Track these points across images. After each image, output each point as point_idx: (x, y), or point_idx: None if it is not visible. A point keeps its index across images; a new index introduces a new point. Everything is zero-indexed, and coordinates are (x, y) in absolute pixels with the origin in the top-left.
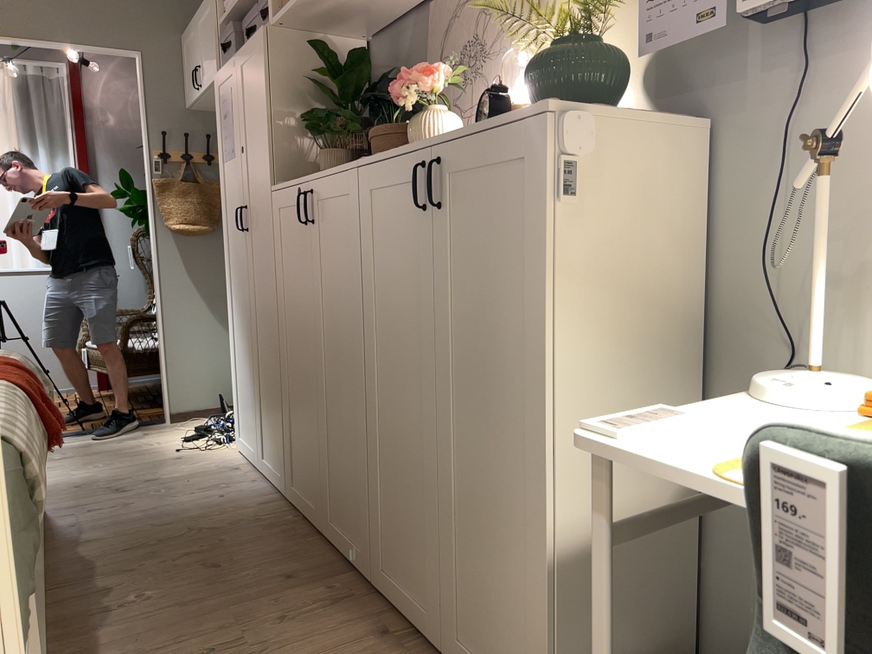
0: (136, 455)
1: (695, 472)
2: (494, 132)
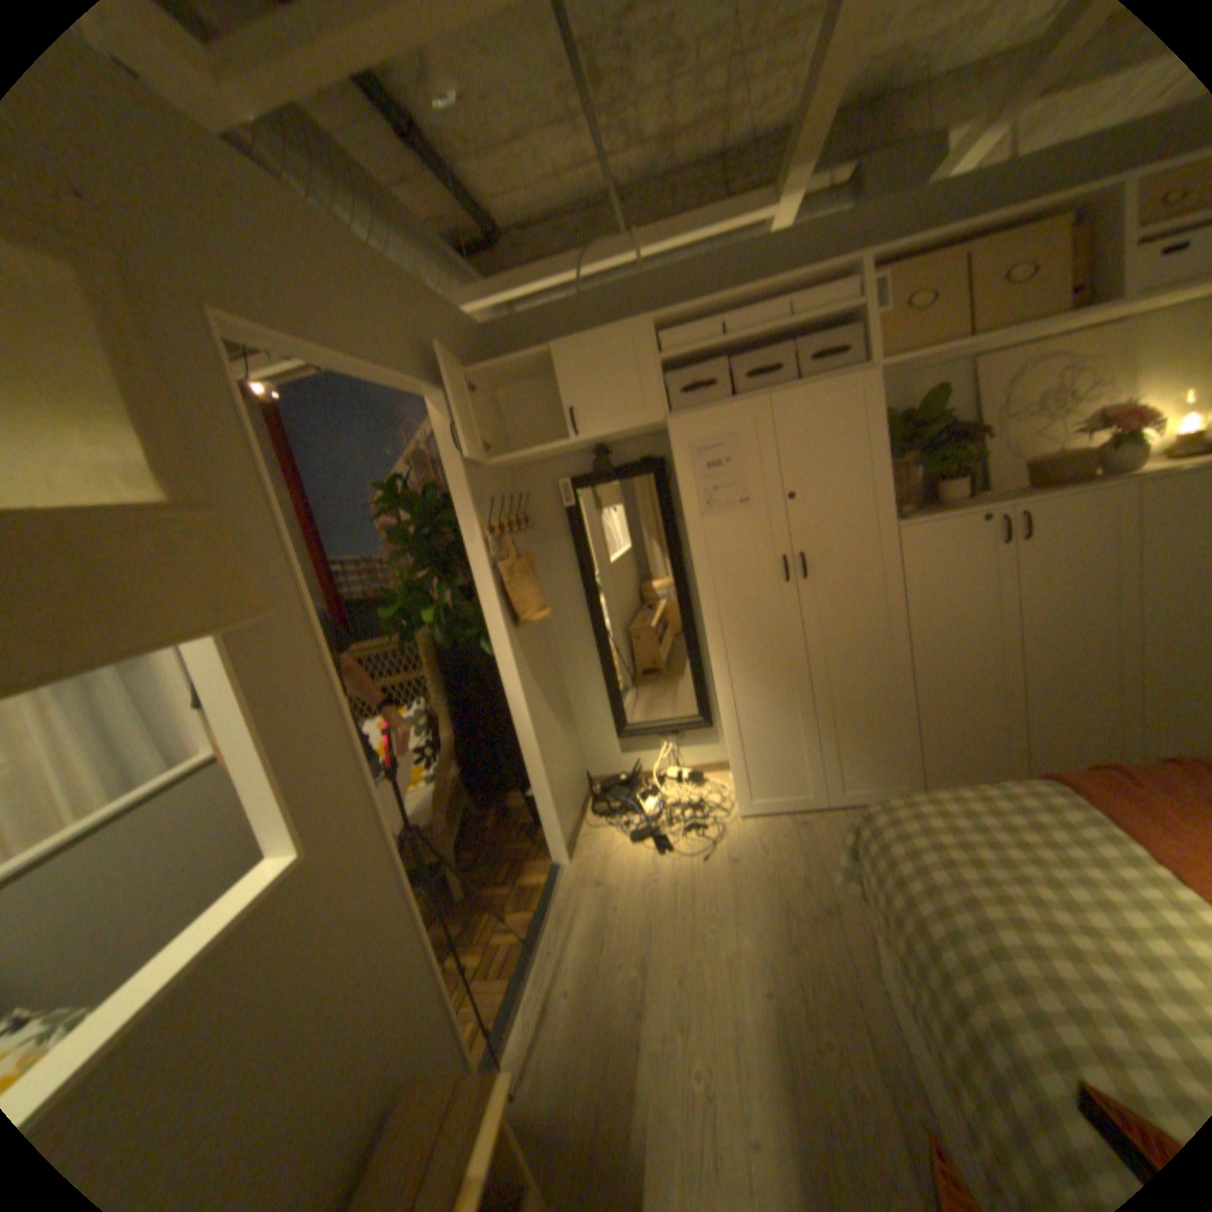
0: (693, 895)
1: None
2: None
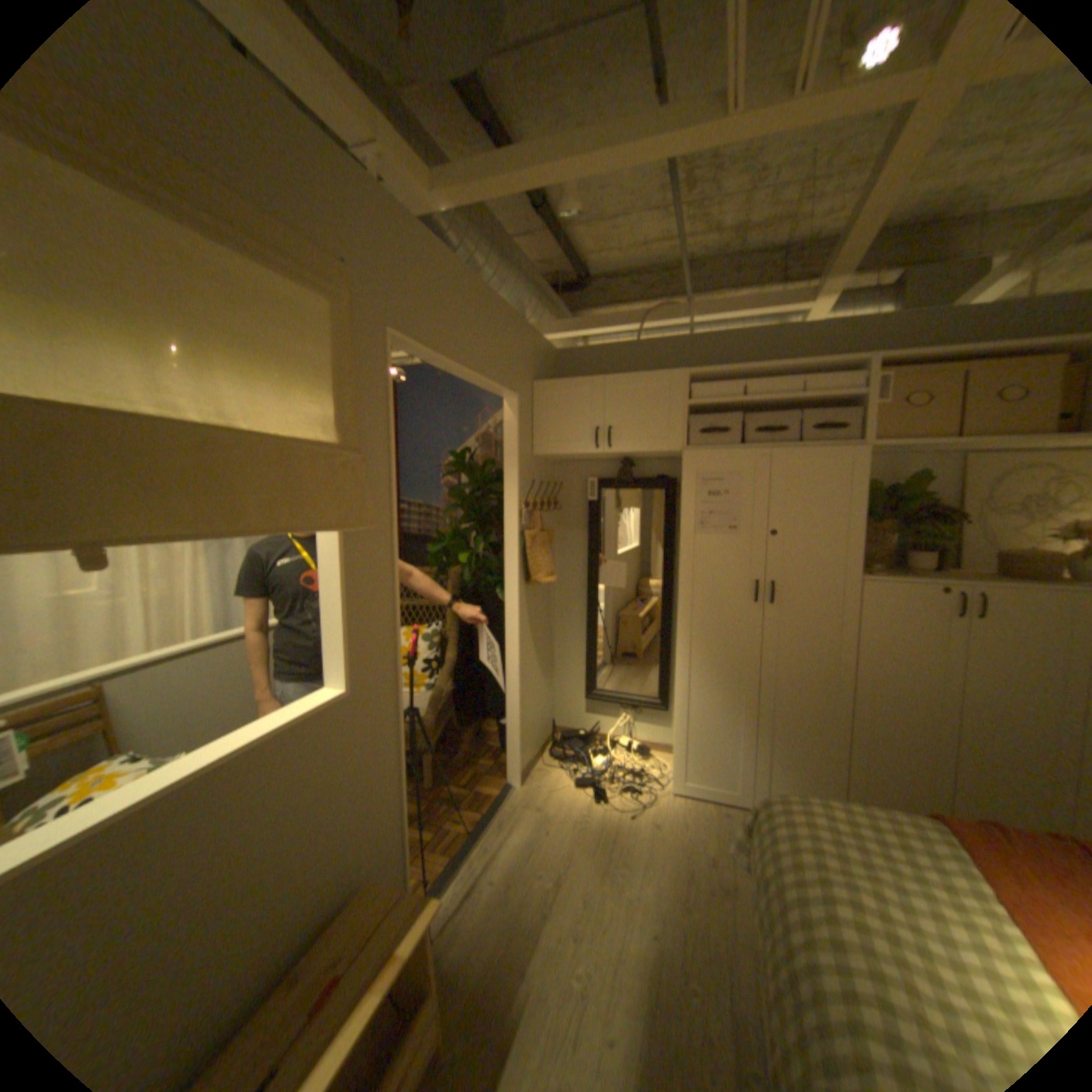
0: (615, 844)
1: None
2: None
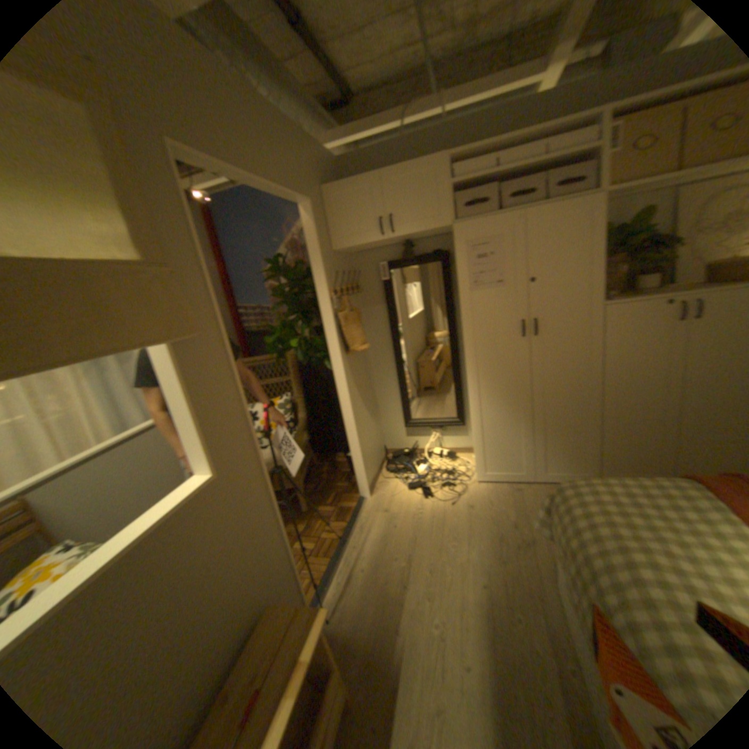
0: (444, 525)
1: None
2: None
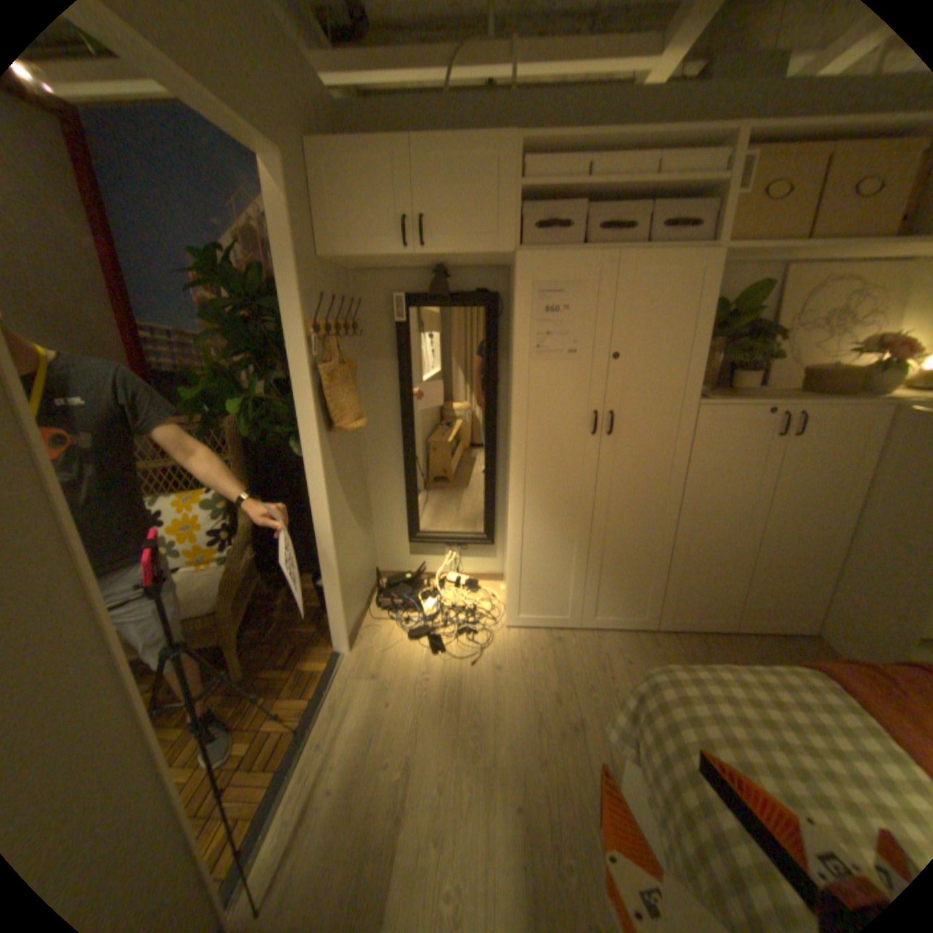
0: (460, 698)
1: None
2: None
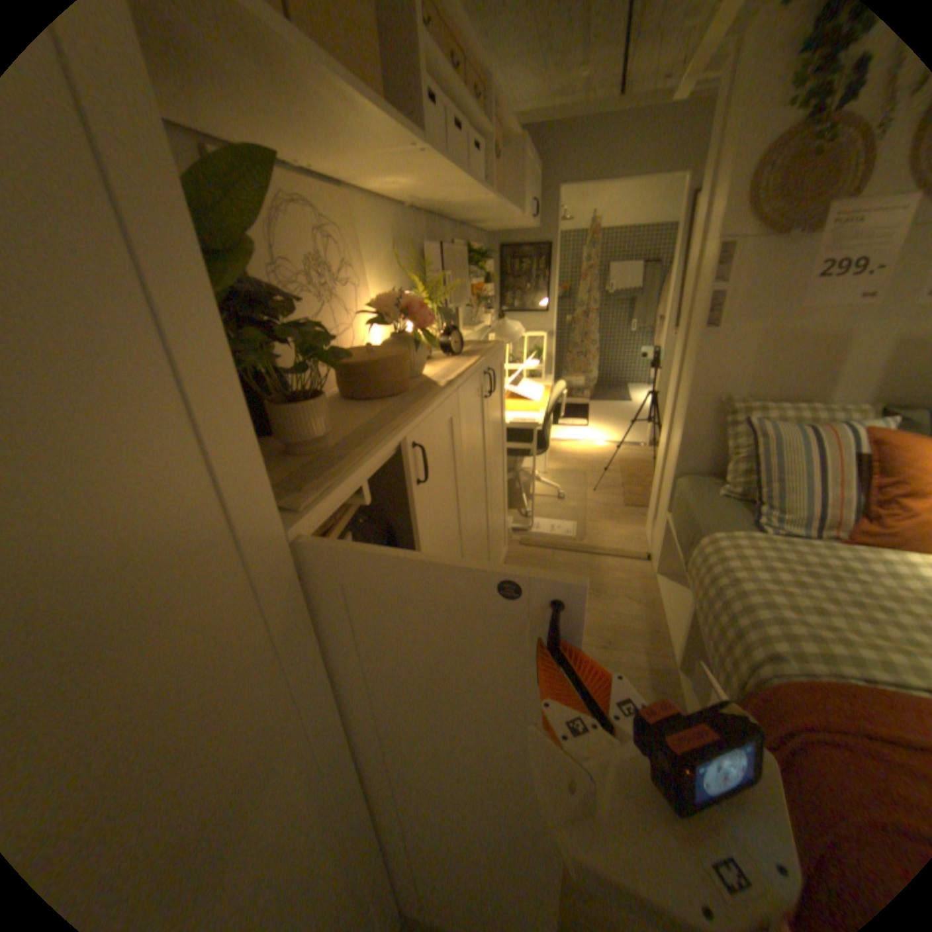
0: None
1: (537, 415)
2: (497, 352)
